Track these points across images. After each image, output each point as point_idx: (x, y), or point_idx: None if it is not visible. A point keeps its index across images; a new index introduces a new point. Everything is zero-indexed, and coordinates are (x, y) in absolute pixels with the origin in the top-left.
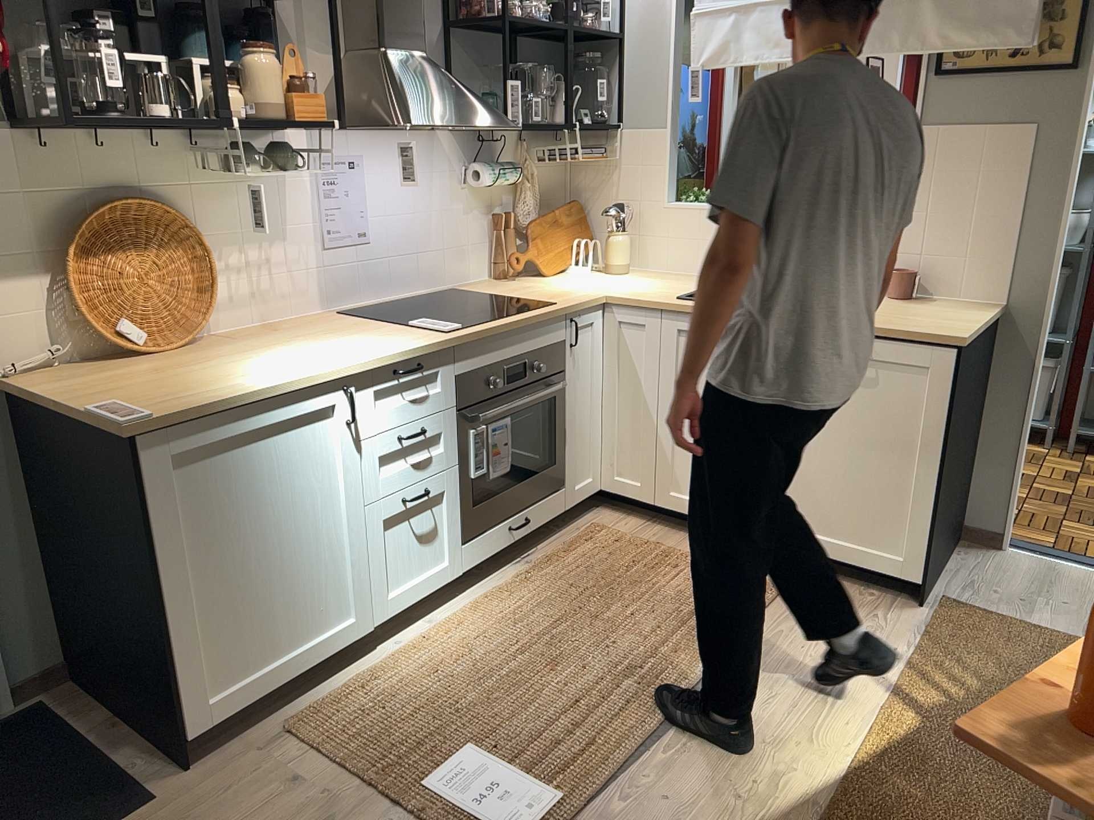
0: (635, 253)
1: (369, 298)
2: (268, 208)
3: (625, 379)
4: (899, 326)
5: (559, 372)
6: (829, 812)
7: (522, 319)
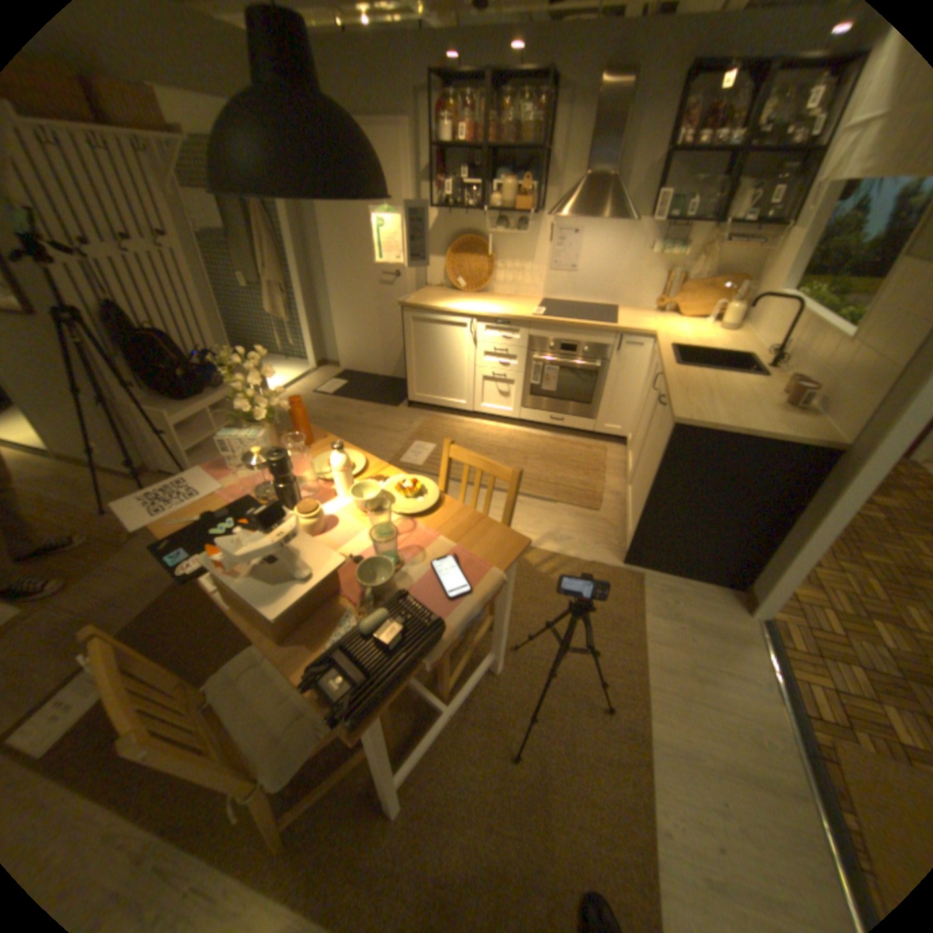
0: (756, 322)
1: (569, 299)
2: (527, 247)
3: (646, 384)
4: (679, 400)
5: (603, 361)
6: None
7: (575, 323)
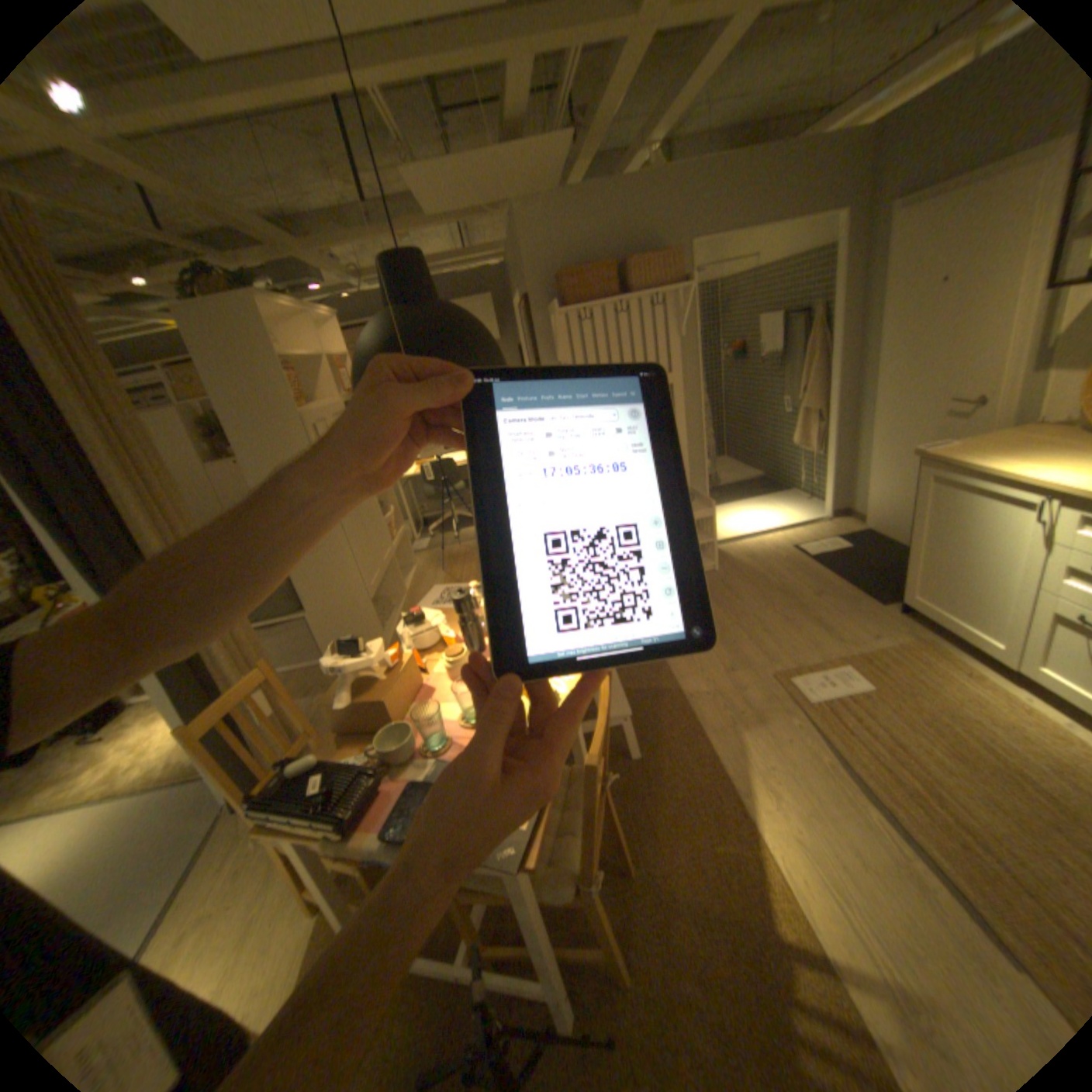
0: None
1: None
2: None
3: None
4: None
5: None
6: (738, 795)
7: None
